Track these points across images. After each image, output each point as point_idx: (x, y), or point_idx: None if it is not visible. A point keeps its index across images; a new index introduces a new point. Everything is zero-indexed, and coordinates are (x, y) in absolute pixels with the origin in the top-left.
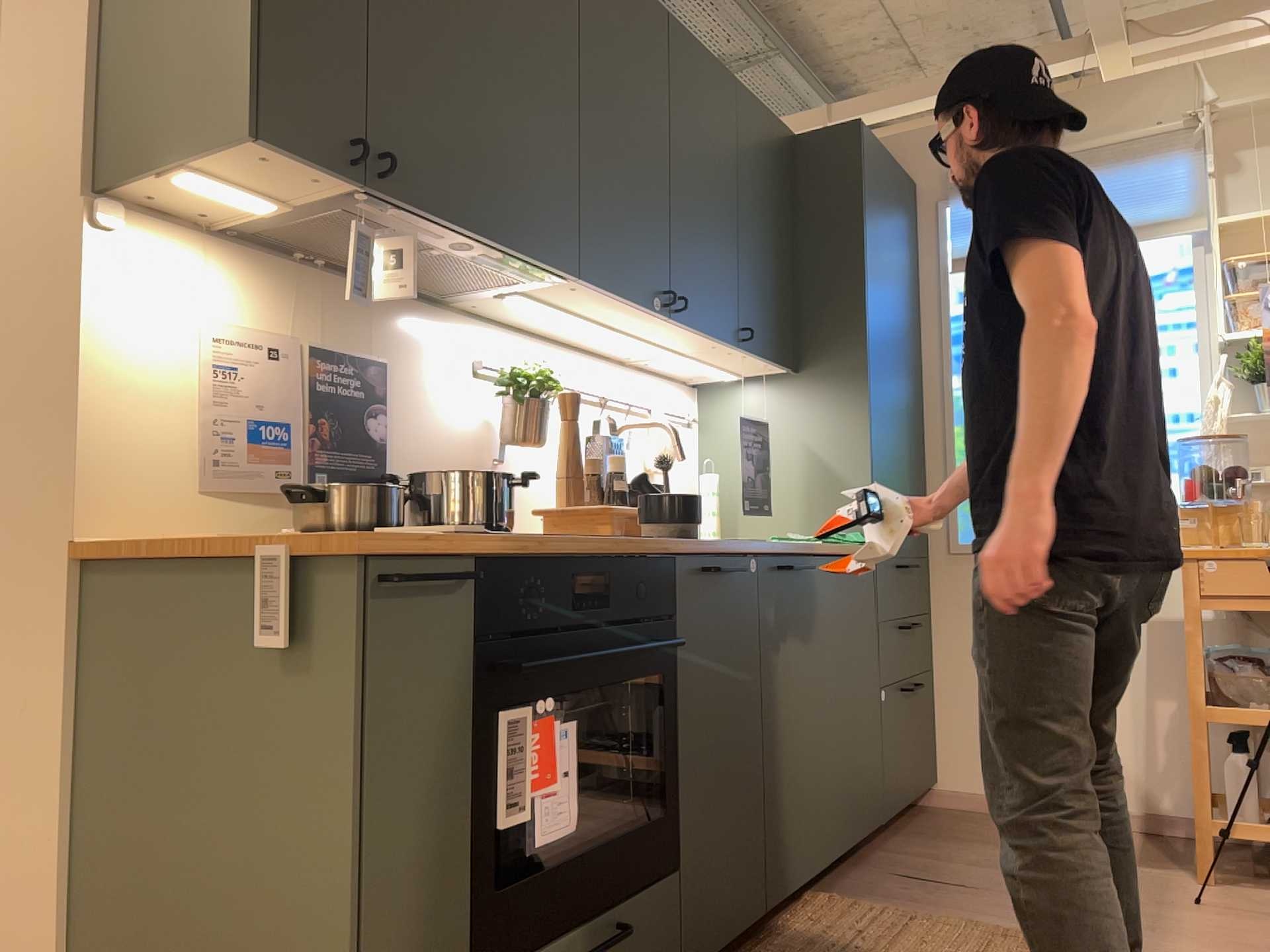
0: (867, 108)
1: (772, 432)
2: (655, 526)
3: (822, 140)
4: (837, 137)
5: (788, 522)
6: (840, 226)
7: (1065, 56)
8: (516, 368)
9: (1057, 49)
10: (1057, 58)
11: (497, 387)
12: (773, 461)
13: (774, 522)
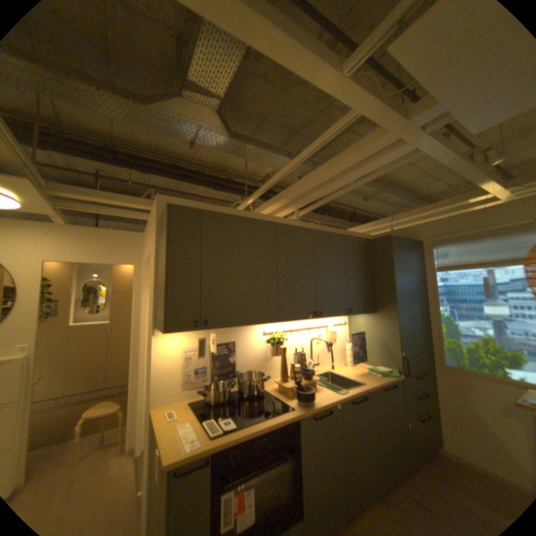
0: (404, 216)
1: (368, 330)
2: (298, 402)
3: (379, 240)
4: (384, 239)
5: (375, 360)
6: (386, 268)
7: (479, 194)
8: (273, 335)
9: (475, 191)
10: (476, 195)
11: (267, 342)
12: (369, 340)
13: (370, 359)
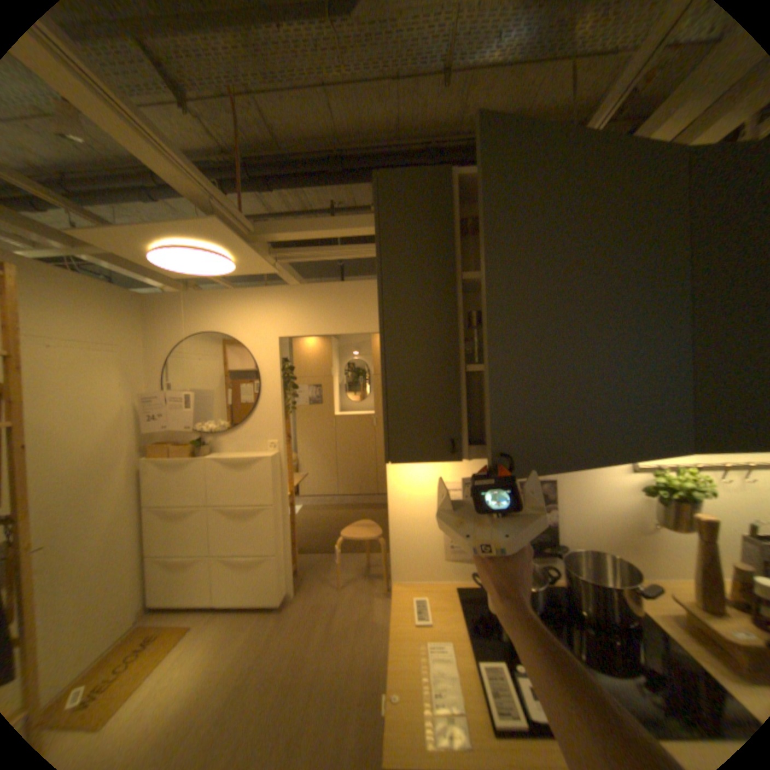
0: None
1: None
2: None
3: None
4: None
5: None
6: None
7: None
8: (667, 474)
9: None
10: None
11: (648, 489)
12: None
13: None
